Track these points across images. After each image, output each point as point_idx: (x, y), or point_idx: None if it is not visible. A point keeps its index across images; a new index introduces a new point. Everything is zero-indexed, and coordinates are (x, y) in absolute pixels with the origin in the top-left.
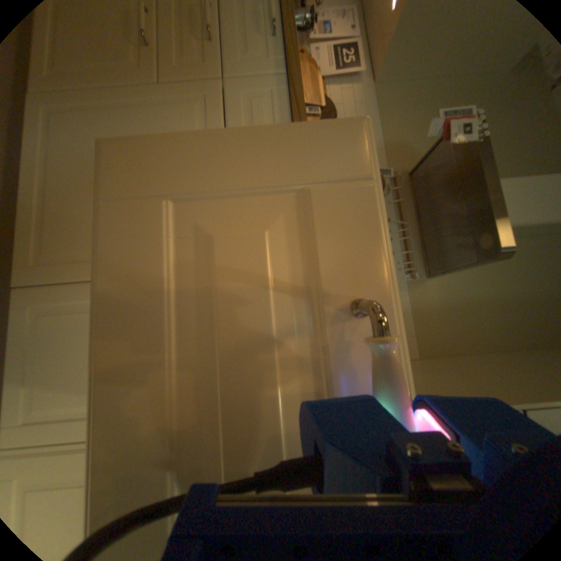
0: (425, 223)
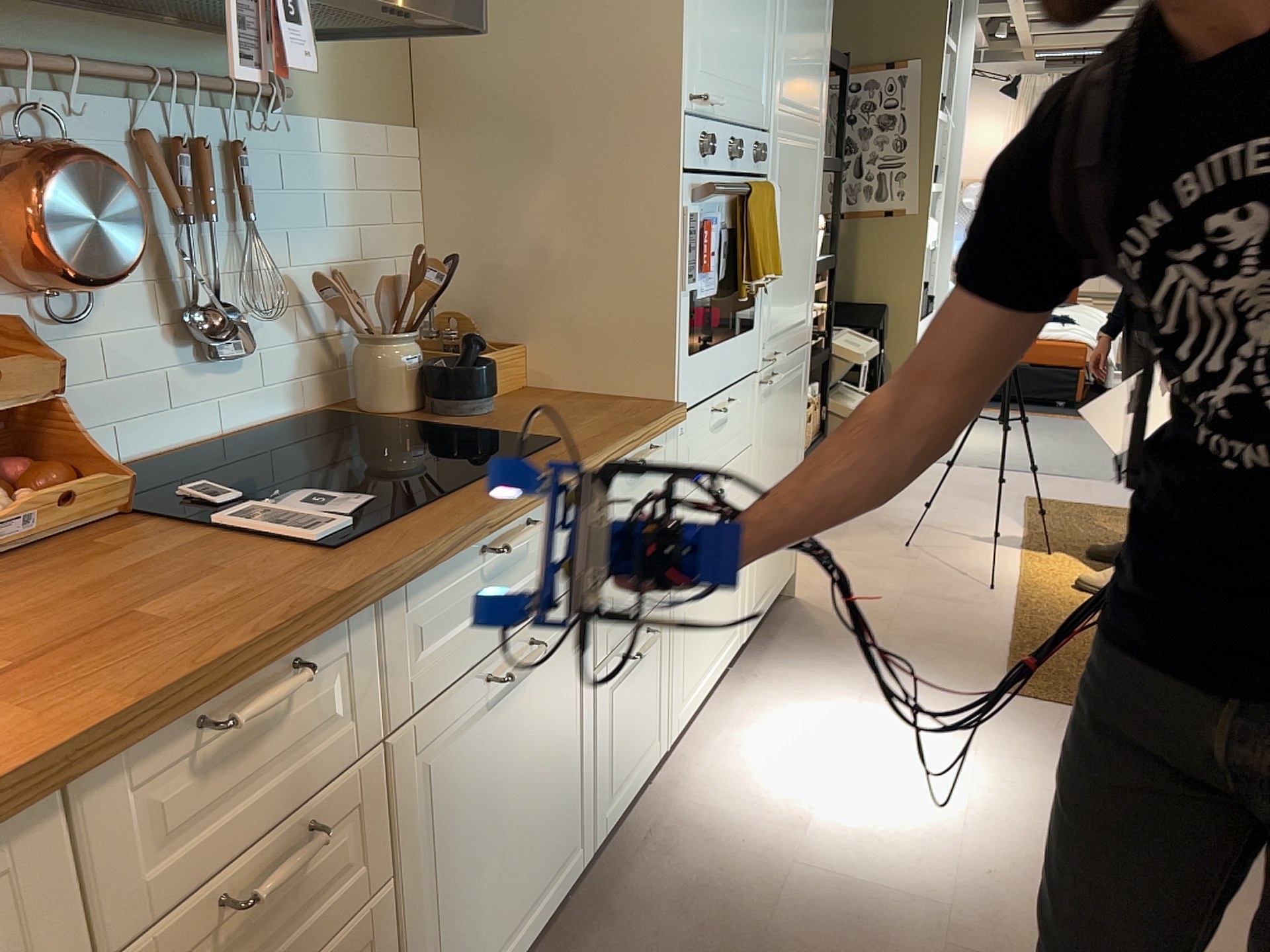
0: (158, 5)
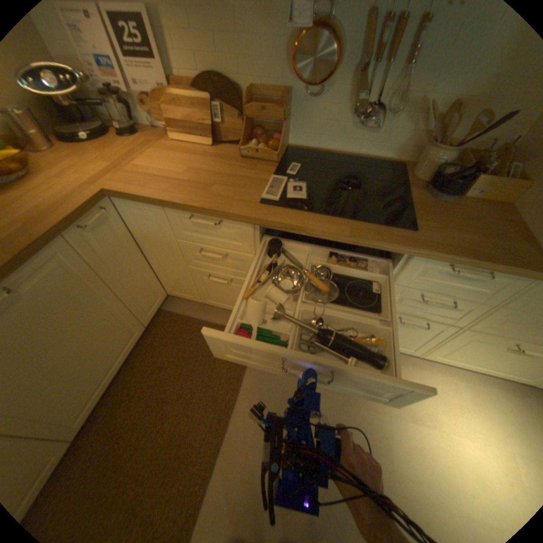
0: None
